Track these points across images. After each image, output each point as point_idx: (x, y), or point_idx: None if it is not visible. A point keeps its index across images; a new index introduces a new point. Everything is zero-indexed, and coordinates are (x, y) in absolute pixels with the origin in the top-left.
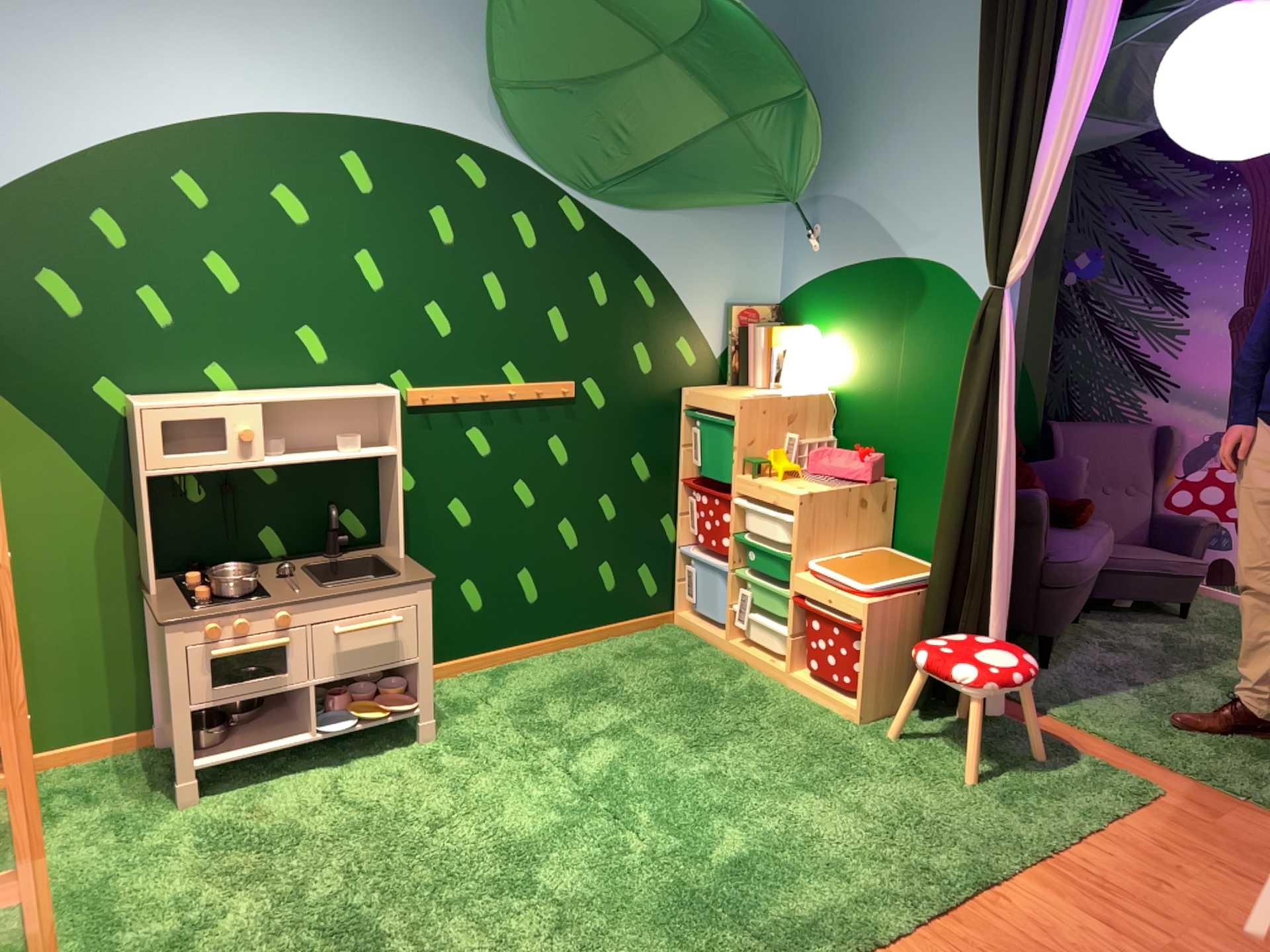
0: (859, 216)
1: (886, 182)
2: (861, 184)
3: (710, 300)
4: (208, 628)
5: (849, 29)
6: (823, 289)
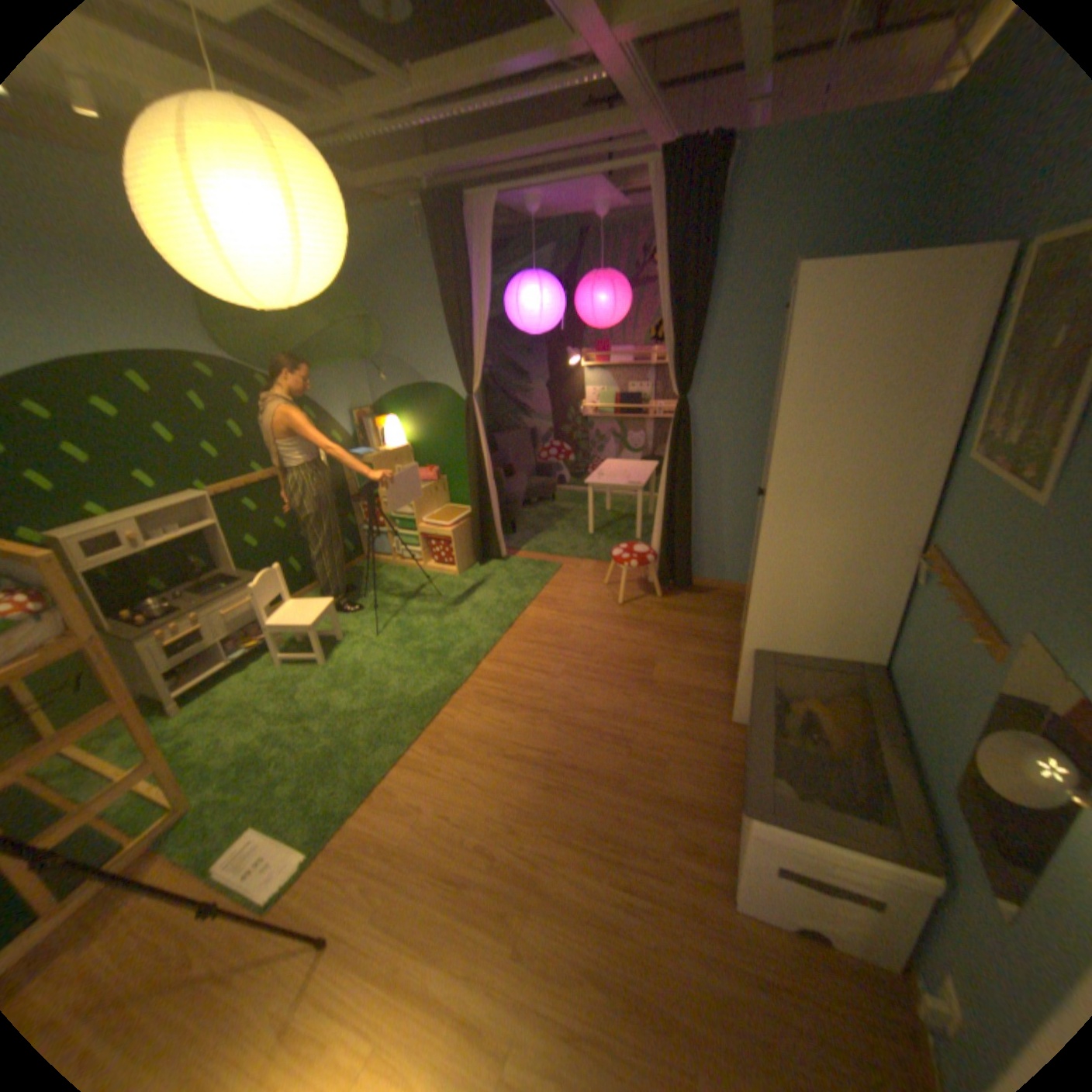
0: (401, 366)
1: (410, 351)
2: (399, 351)
3: (341, 413)
4: (157, 636)
5: (374, 276)
6: (392, 400)
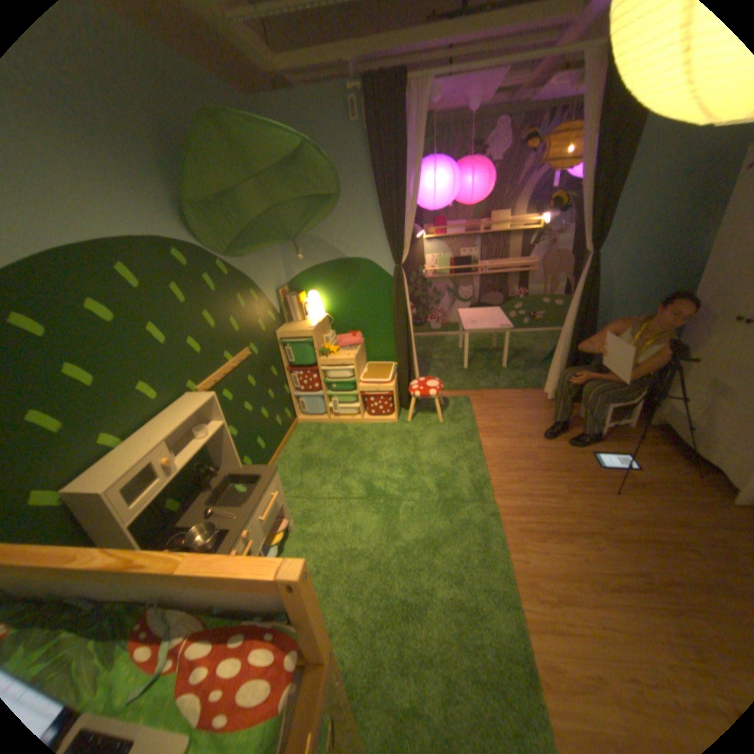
0: (319, 243)
1: (330, 229)
2: (317, 230)
3: (271, 291)
4: None
5: None
6: (309, 275)
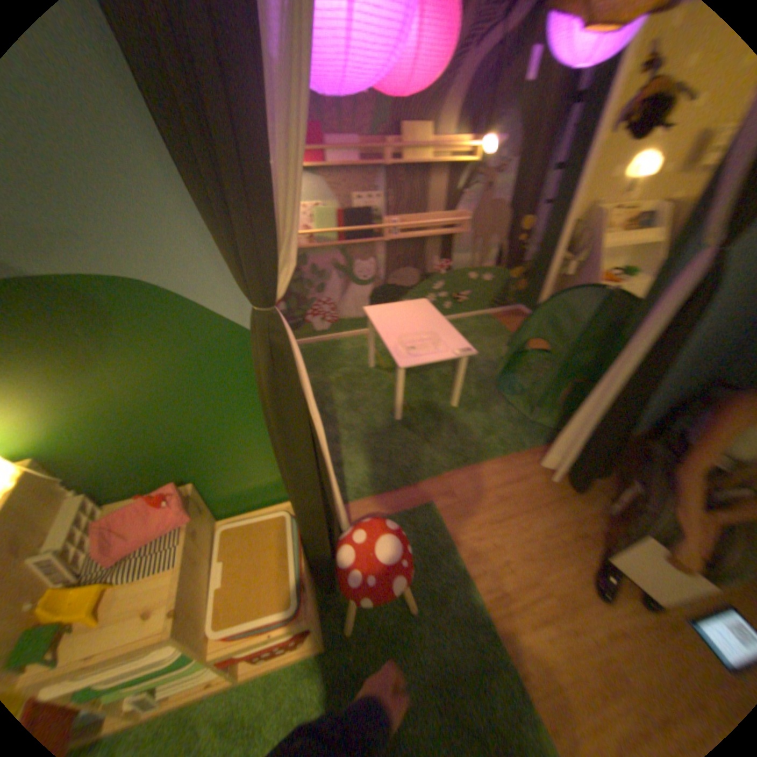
0: None
1: None
2: None
3: None
4: None
5: None
6: None
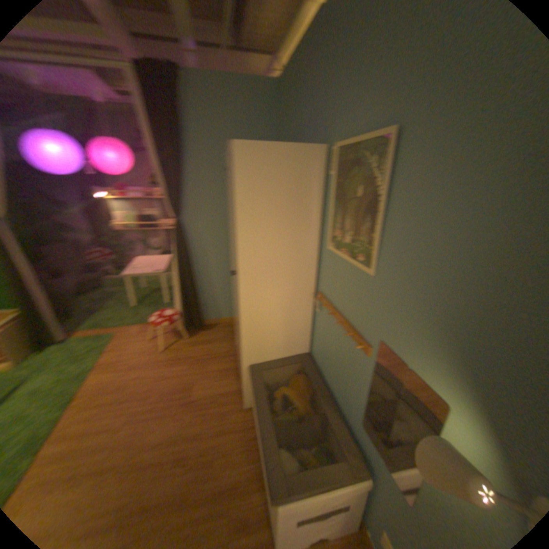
0: None
1: None
2: None
3: None
4: None
5: None
6: None
